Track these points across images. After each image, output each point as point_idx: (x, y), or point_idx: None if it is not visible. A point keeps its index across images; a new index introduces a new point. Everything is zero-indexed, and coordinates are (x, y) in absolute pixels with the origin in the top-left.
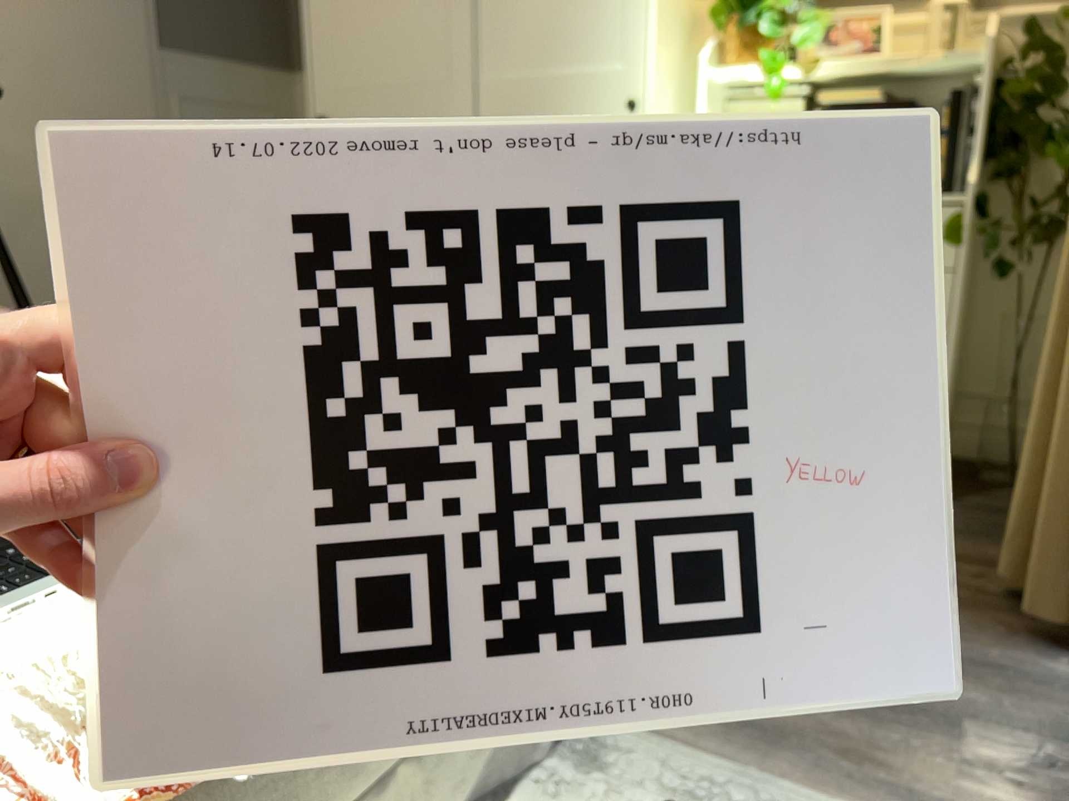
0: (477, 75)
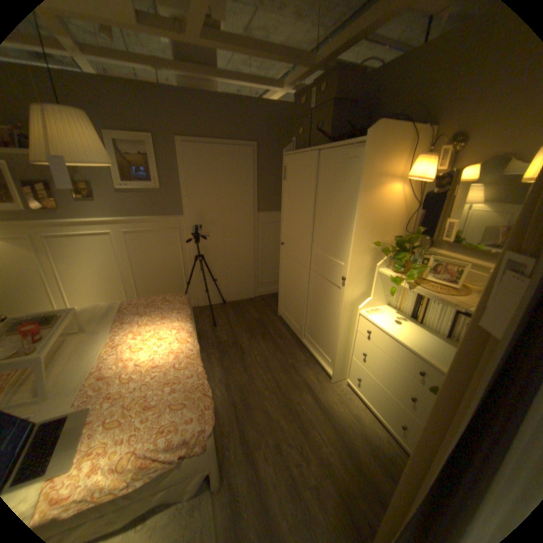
0: (312, 247)
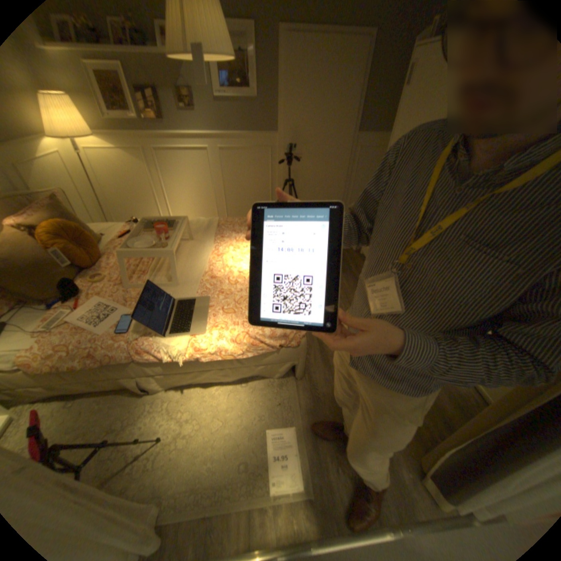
0: None
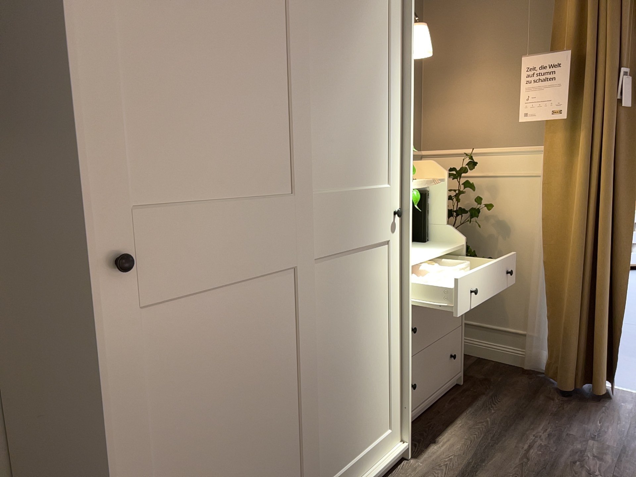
0: (311, 190)
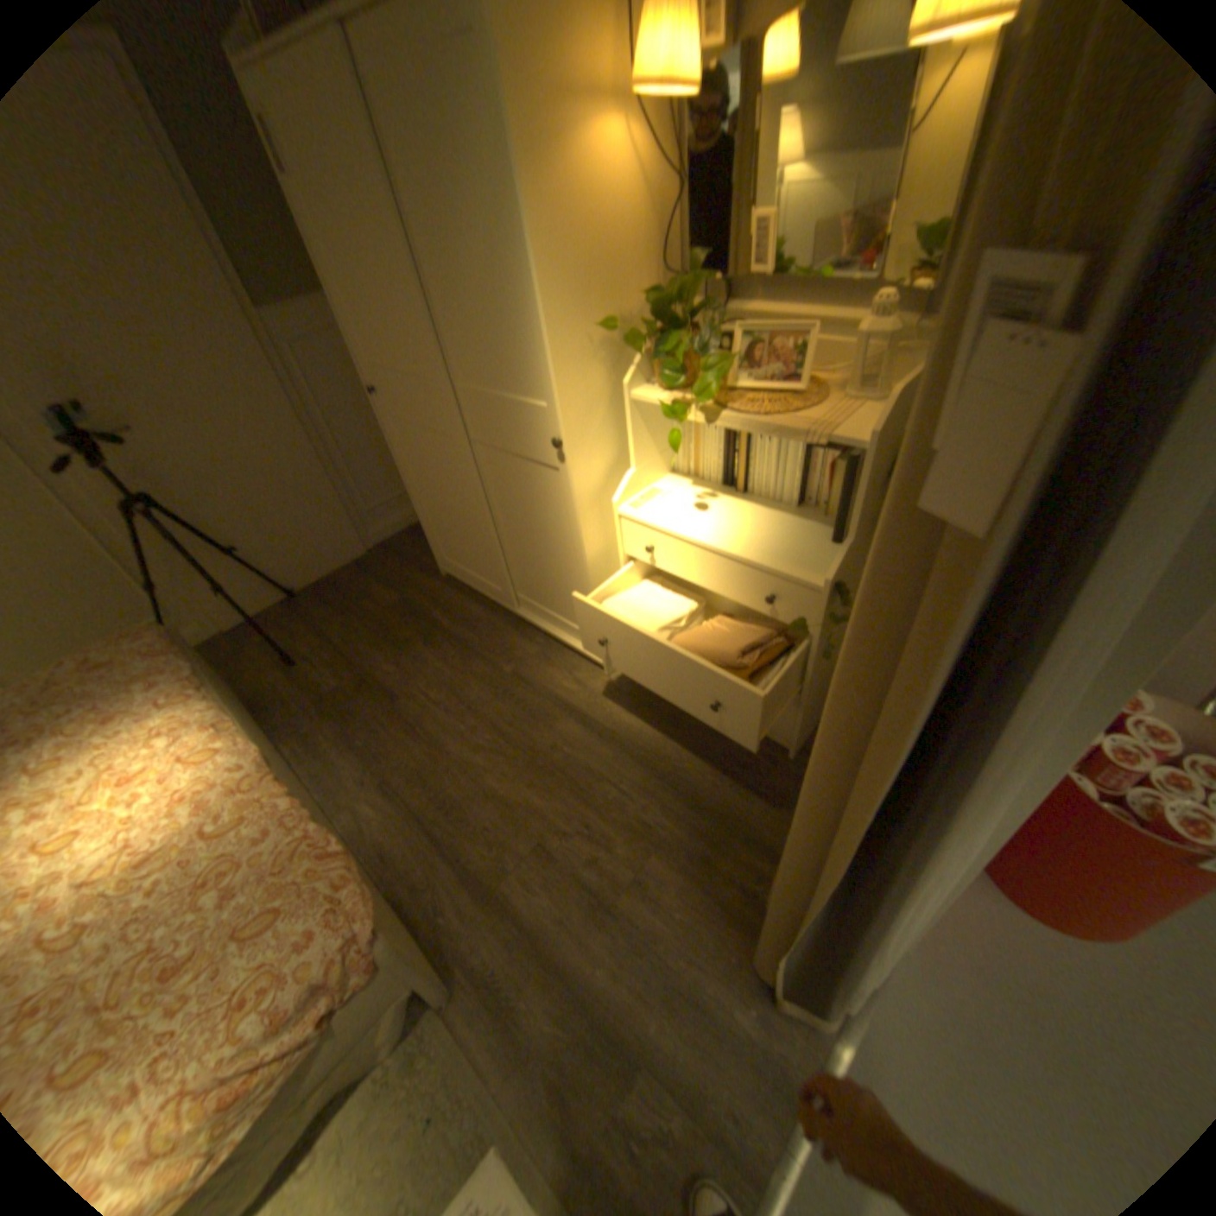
0: (453, 382)
